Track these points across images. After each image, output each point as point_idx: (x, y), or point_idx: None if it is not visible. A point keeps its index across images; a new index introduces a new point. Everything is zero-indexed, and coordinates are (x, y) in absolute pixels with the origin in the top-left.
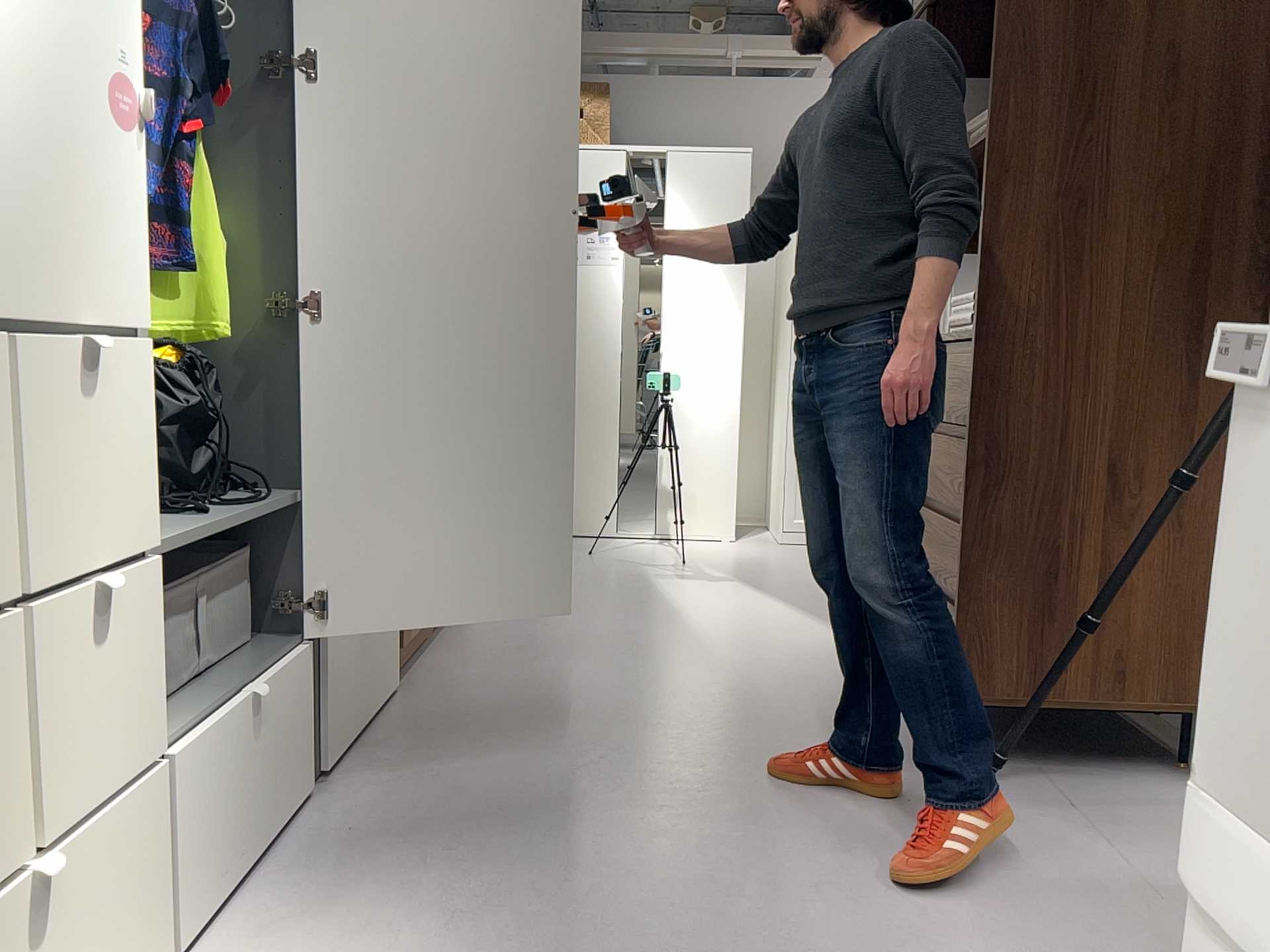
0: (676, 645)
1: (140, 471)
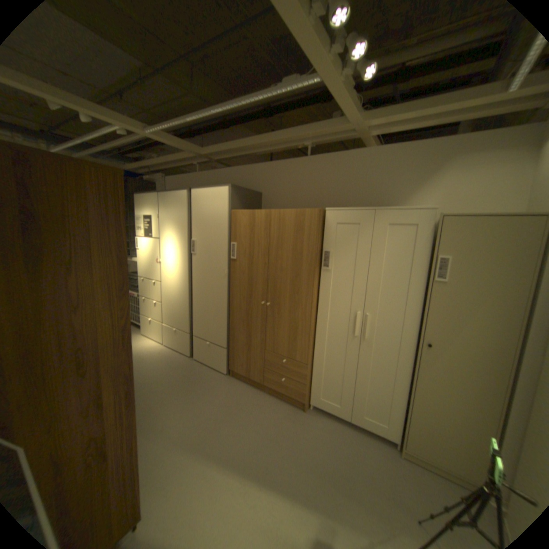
0: (205, 446)
1: (161, 295)
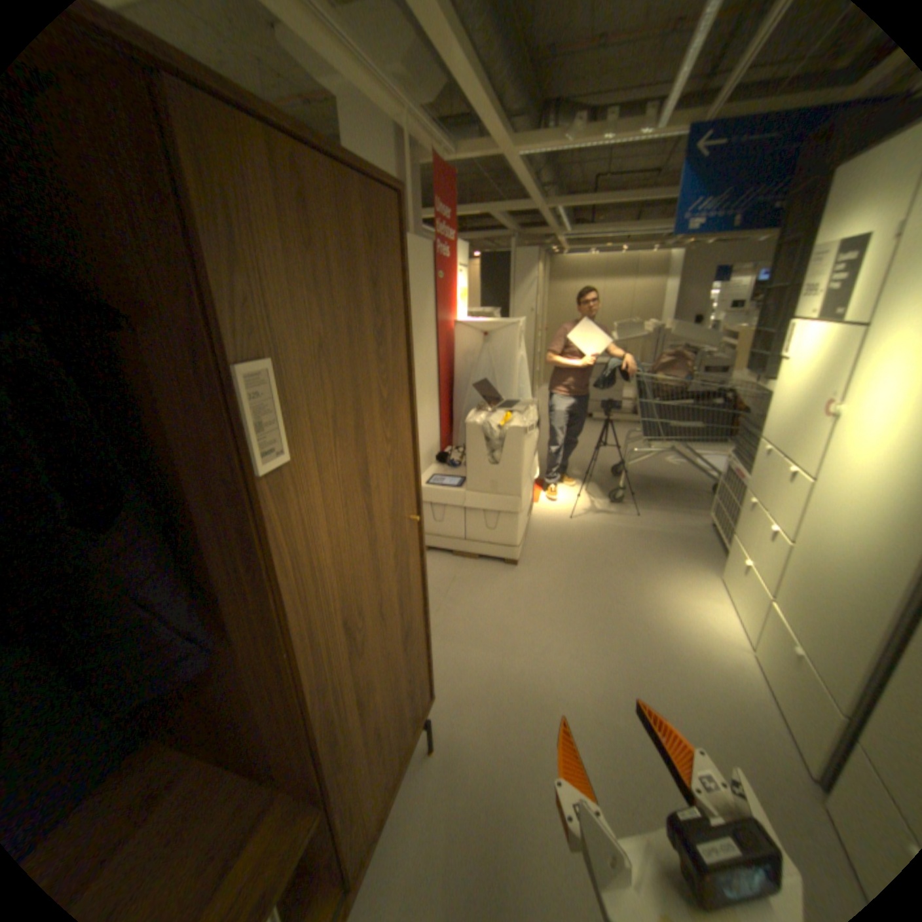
0: None
1: (801, 519)
